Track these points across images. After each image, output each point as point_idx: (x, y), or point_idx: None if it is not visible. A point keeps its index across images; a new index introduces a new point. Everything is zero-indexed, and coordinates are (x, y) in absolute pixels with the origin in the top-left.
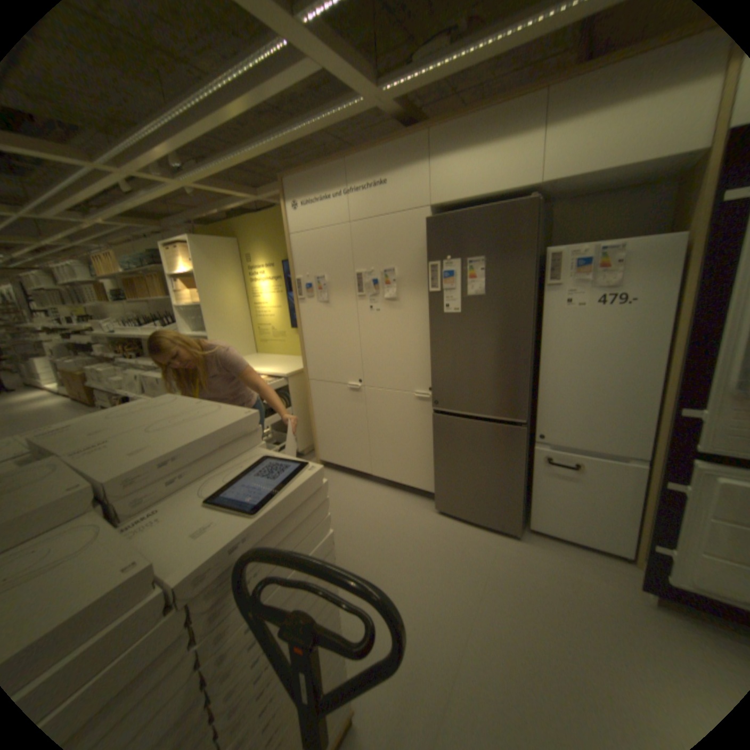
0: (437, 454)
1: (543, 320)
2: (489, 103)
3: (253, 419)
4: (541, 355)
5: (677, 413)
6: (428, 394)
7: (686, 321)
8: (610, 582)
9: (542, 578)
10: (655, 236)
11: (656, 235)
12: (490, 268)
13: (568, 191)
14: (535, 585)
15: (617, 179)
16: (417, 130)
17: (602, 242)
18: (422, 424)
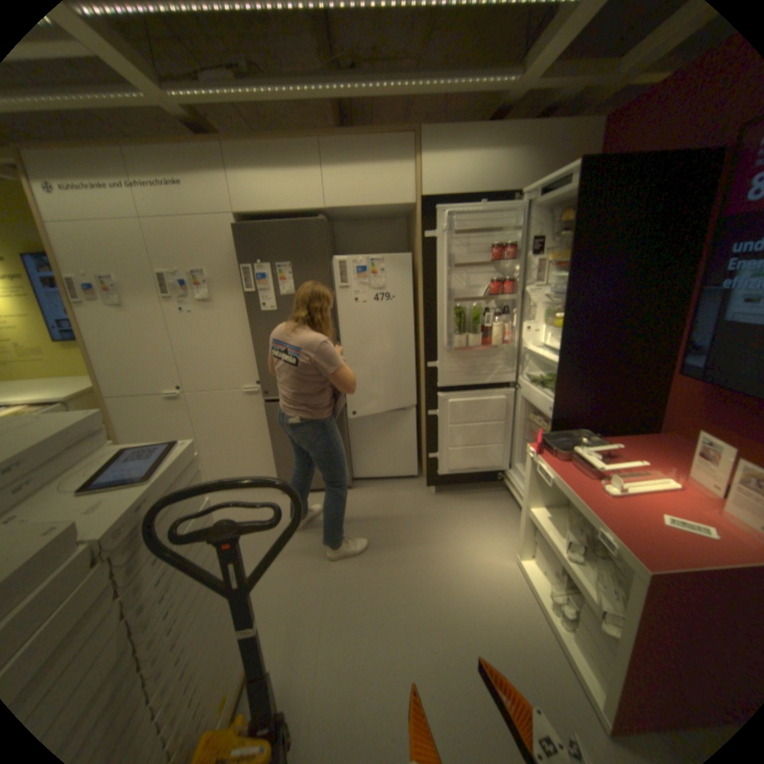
0: (274, 439)
1: (341, 314)
2: (274, 136)
3: (92, 420)
4: (344, 340)
5: (425, 366)
6: (257, 388)
7: (421, 310)
8: (410, 491)
9: (370, 506)
10: (398, 255)
11: (398, 255)
12: (296, 273)
13: (342, 216)
14: (367, 512)
15: (372, 213)
16: (209, 141)
17: (370, 257)
18: (255, 417)
